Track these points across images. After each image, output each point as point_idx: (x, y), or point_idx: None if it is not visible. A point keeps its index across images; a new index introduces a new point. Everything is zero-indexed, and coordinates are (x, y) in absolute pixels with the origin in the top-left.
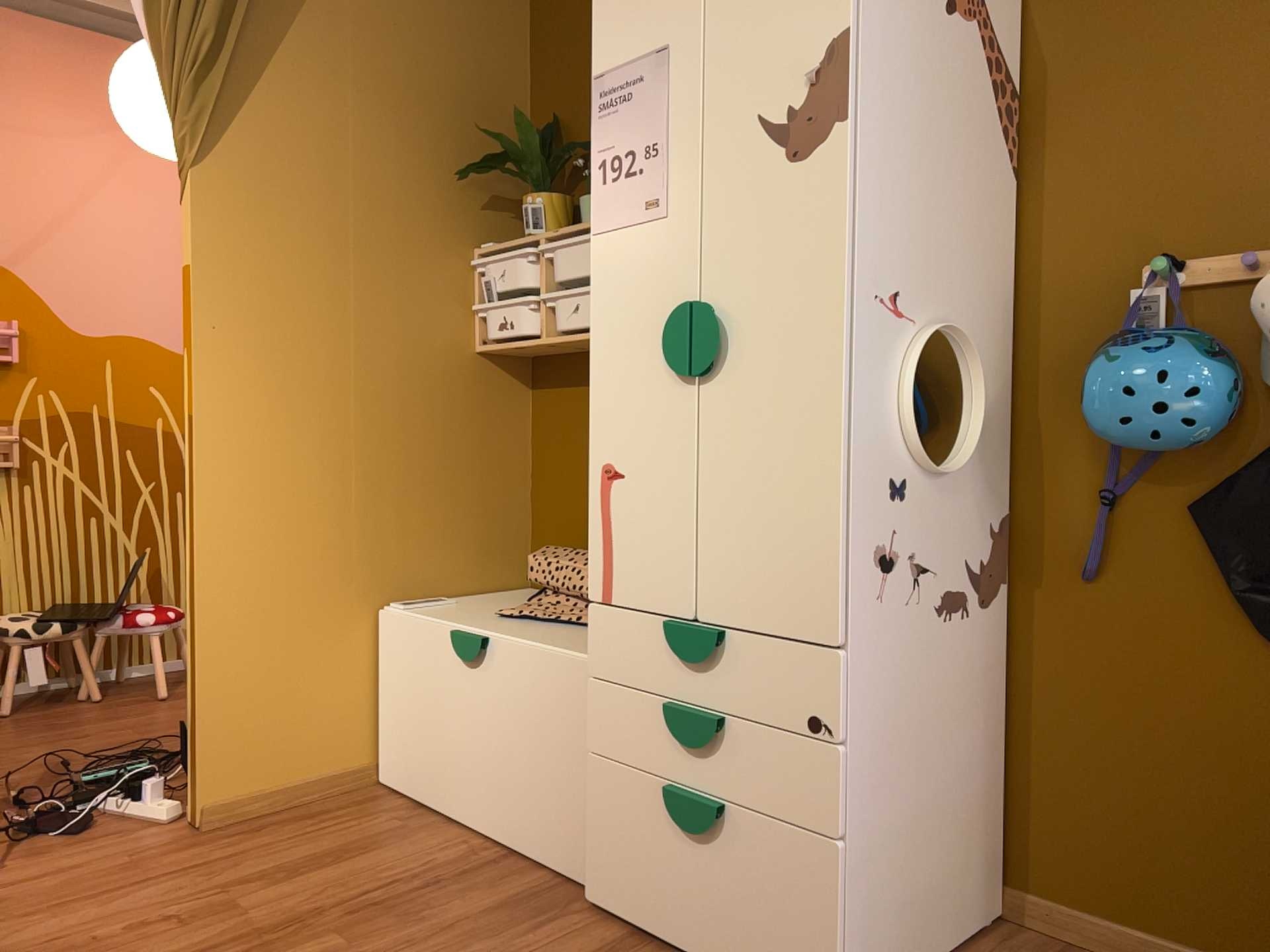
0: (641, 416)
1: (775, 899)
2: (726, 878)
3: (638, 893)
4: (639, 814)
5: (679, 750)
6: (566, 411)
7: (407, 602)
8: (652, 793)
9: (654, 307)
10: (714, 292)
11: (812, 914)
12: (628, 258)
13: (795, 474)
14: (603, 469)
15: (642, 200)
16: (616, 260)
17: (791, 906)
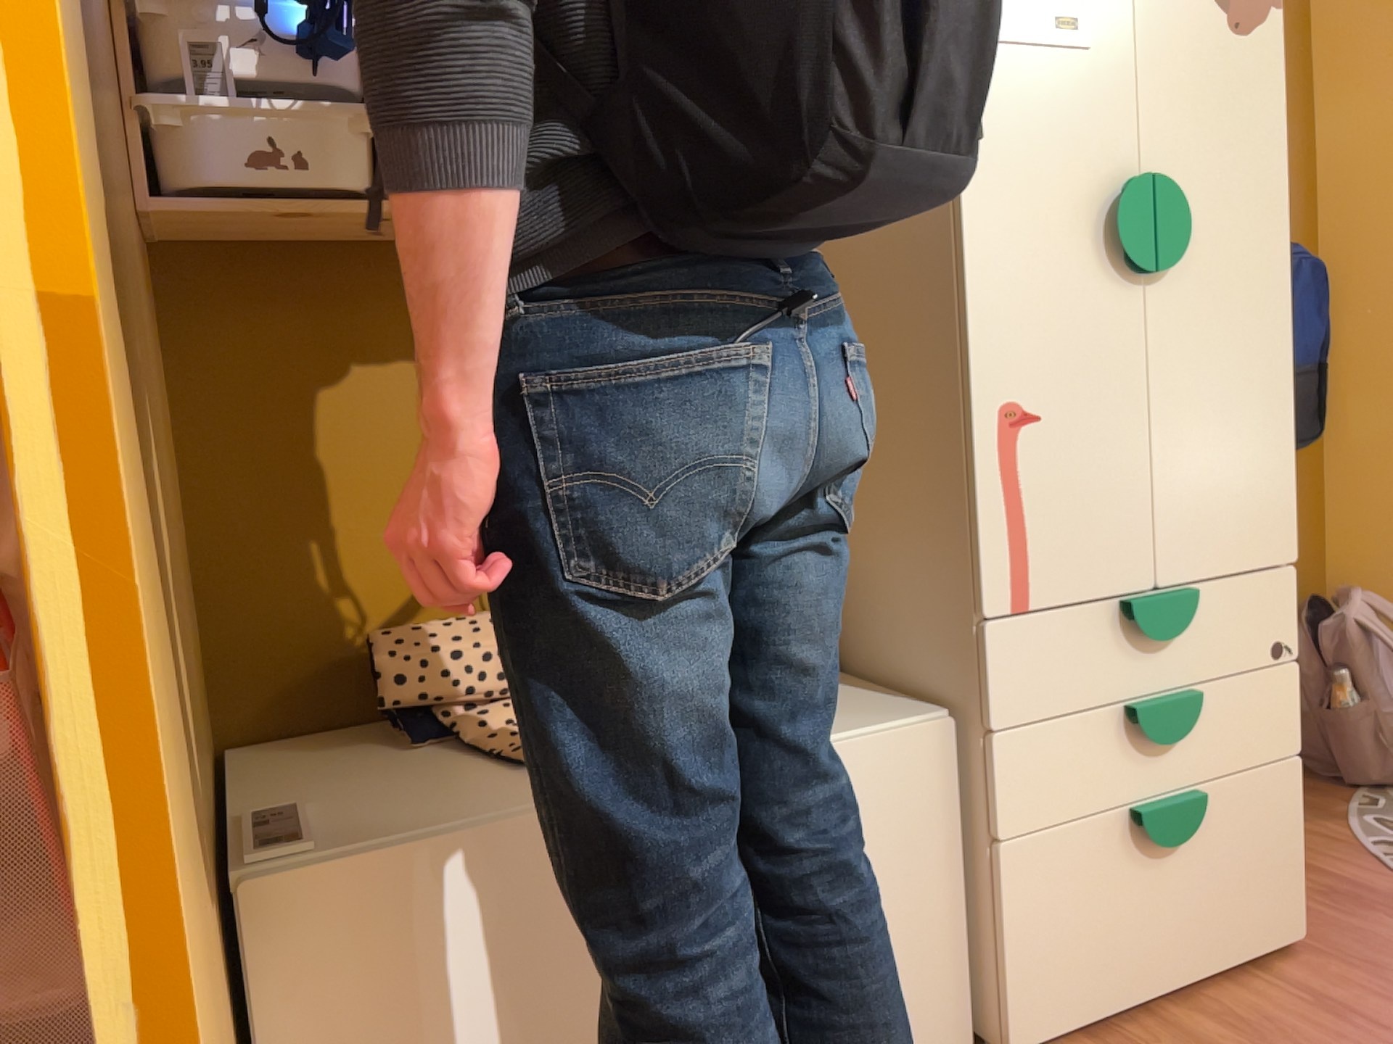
0: (1067, 331)
1: (1251, 853)
2: (1202, 870)
3: (1096, 977)
4: (1091, 875)
5: (1141, 757)
6: (302, 364)
7: (260, 842)
8: (1107, 835)
9: (1078, 175)
10: (1158, 169)
11: (1283, 841)
12: (1031, 94)
13: (1254, 389)
14: (1007, 413)
15: (1053, 14)
16: (1010, 93)
17: (1265, 847)
